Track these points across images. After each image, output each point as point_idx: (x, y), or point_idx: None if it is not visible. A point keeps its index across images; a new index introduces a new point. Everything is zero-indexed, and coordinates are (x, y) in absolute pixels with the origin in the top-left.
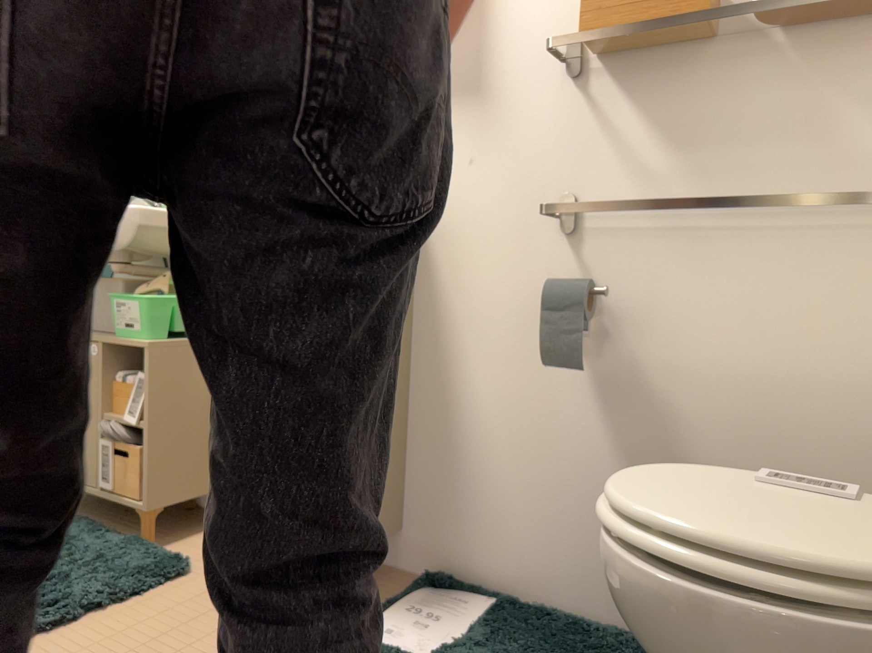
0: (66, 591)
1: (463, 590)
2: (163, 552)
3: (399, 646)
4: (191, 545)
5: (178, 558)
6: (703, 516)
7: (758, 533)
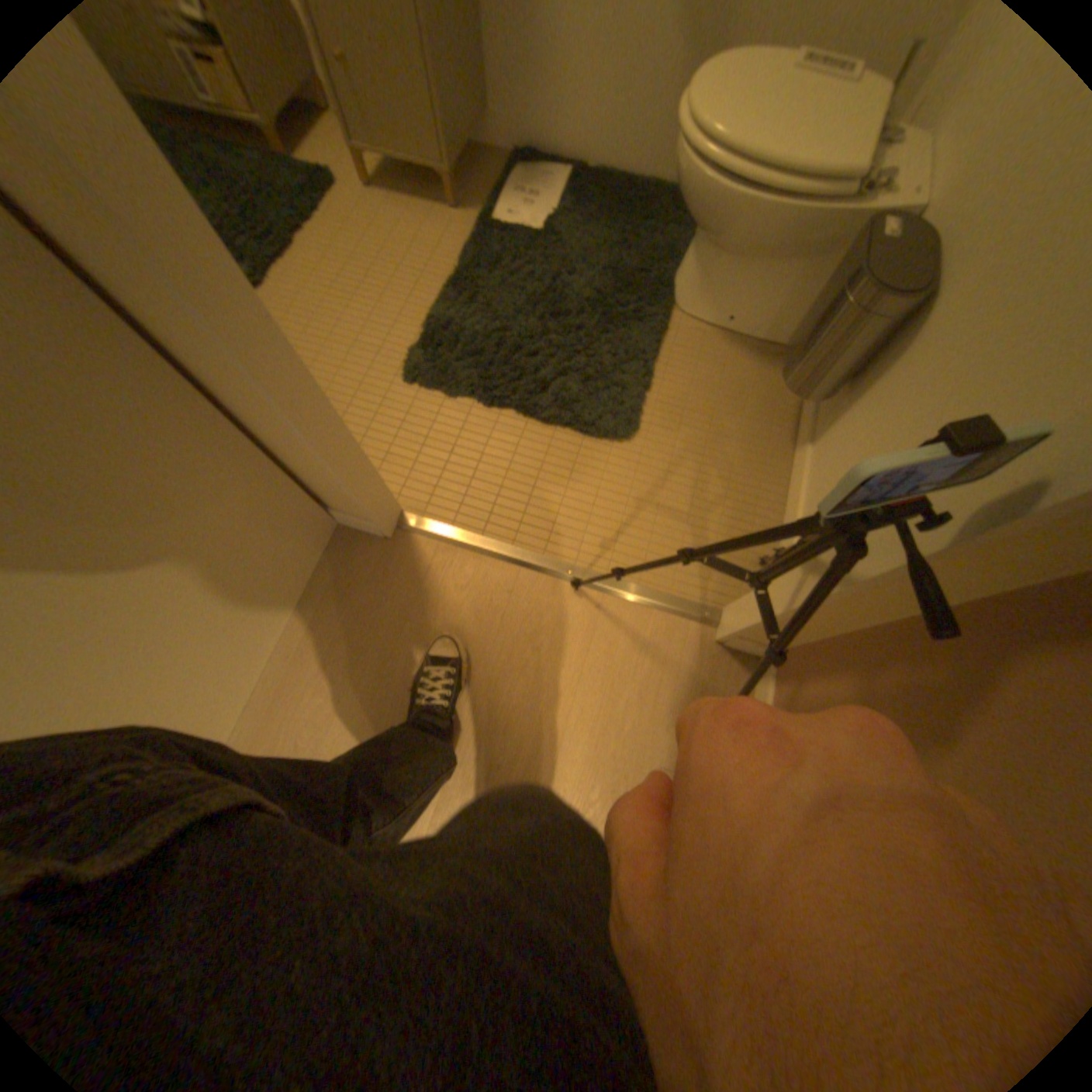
0: (263, 217)
1: (546, 160)
2: (298, 160)
3: (519, 219)
4: (312, 147)
5: (319, 168)
6: (755, 123)
7: (787, 139)
